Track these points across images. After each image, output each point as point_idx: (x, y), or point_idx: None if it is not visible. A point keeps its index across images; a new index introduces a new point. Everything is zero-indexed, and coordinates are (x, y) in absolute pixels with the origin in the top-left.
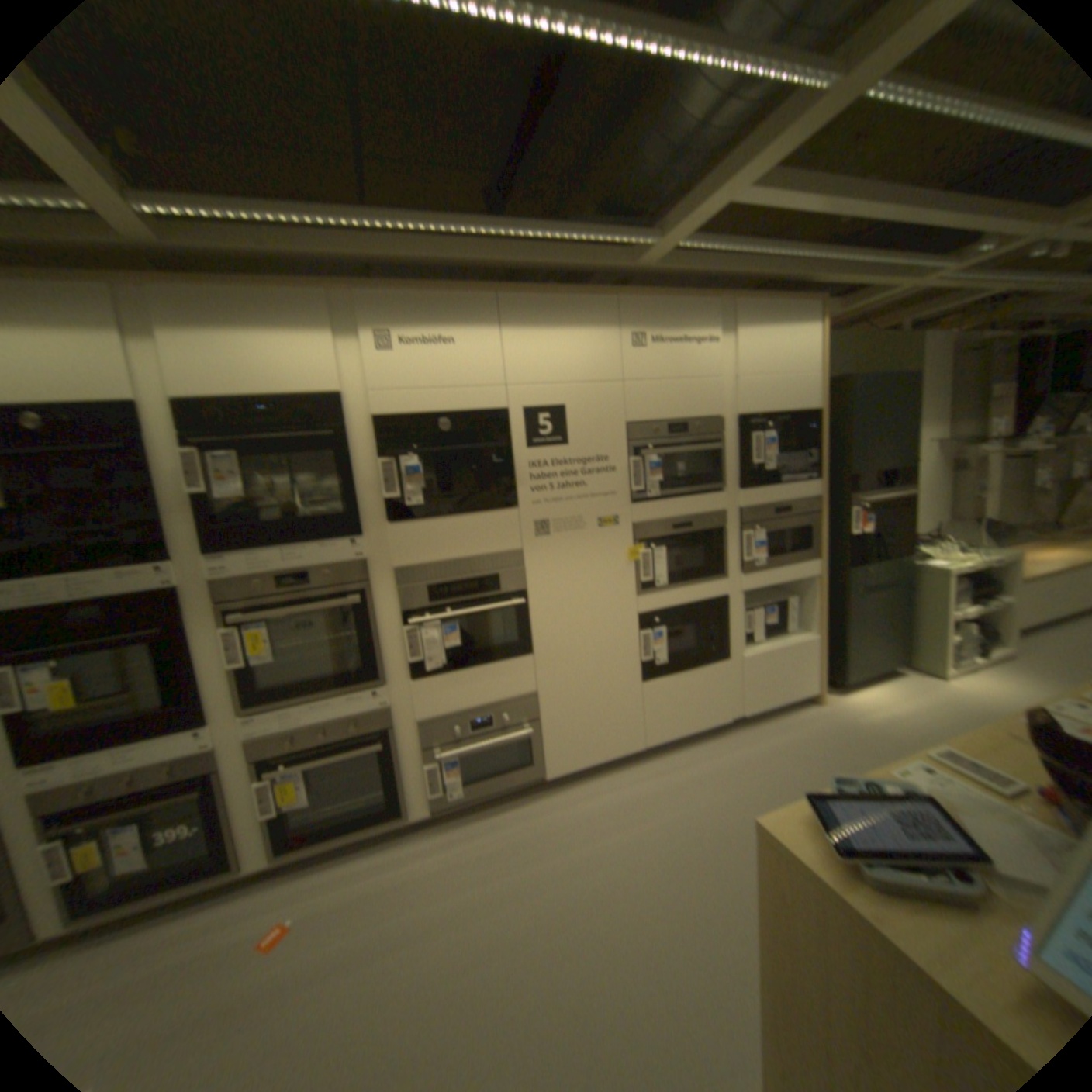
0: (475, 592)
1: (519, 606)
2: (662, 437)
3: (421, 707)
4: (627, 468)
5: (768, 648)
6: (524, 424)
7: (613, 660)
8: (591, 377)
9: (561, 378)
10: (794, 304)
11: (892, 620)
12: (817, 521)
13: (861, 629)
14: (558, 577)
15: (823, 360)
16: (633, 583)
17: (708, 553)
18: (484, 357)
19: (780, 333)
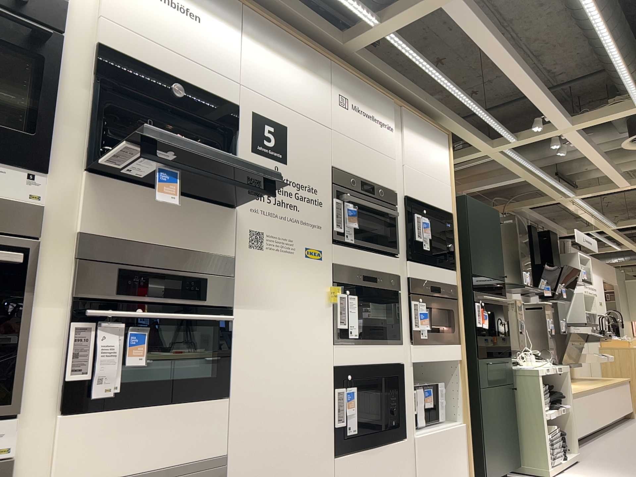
0: (178, 297)
1: (224, 329)
2: (357, 192)
3: (67, 468)
4: (333, 209)
5: (432, 432)
6: (253, 129)
7: (310, 424)
8: (310, 115)
9: (287, 104)
10: (433, 130)
11: (505, 417)
12: (455, 309)
13: (489, 422)
14: (266, 304)
15: (451, 178)
16: (333, 330)
17: (389, 315)
18: (227, 52)
19: (427, 146)
